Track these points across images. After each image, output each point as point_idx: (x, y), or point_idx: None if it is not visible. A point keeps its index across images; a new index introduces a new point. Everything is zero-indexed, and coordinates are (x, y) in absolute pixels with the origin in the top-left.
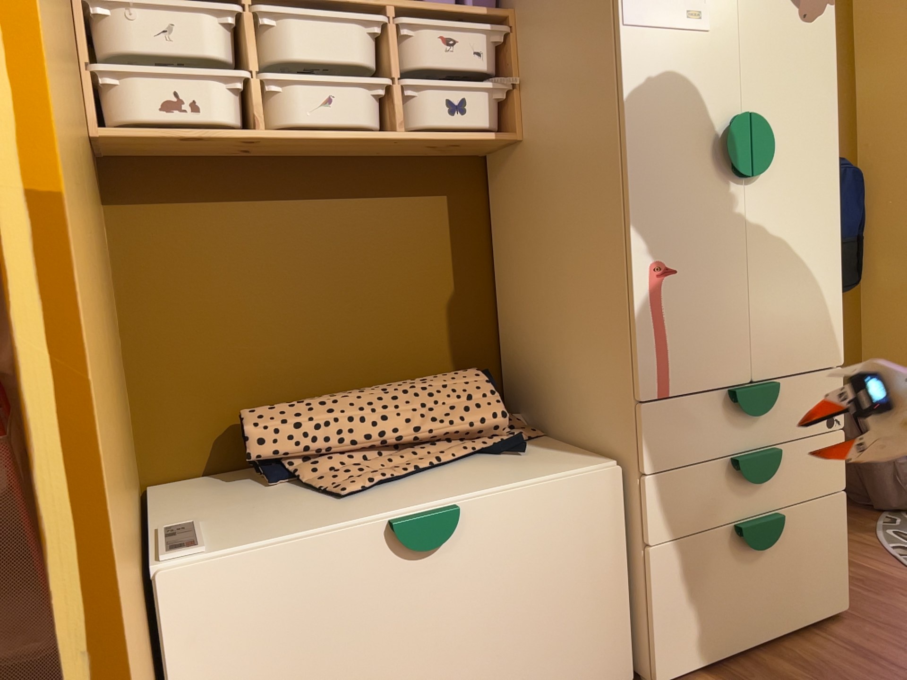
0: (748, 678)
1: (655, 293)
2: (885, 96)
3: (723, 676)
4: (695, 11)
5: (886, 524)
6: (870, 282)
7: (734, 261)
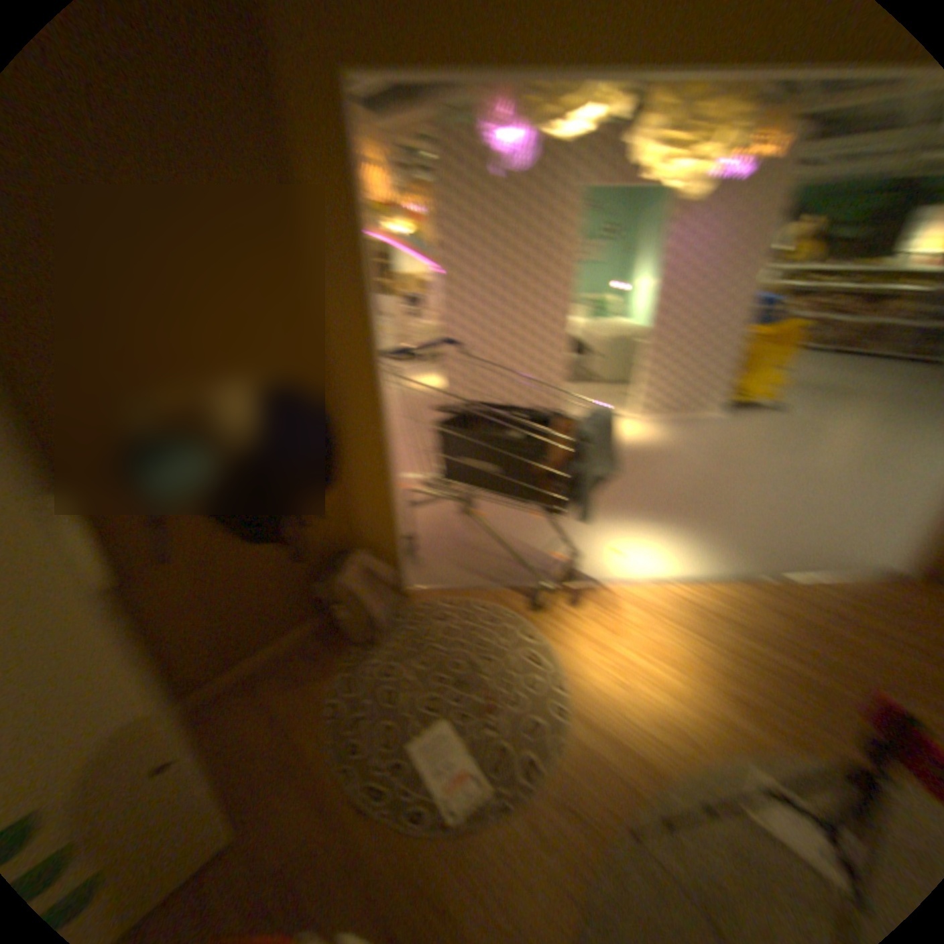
0: None
1: None
2: (338, 325)
3: None
4: None
5: (334, 675)
6: (348, 476)
7: None
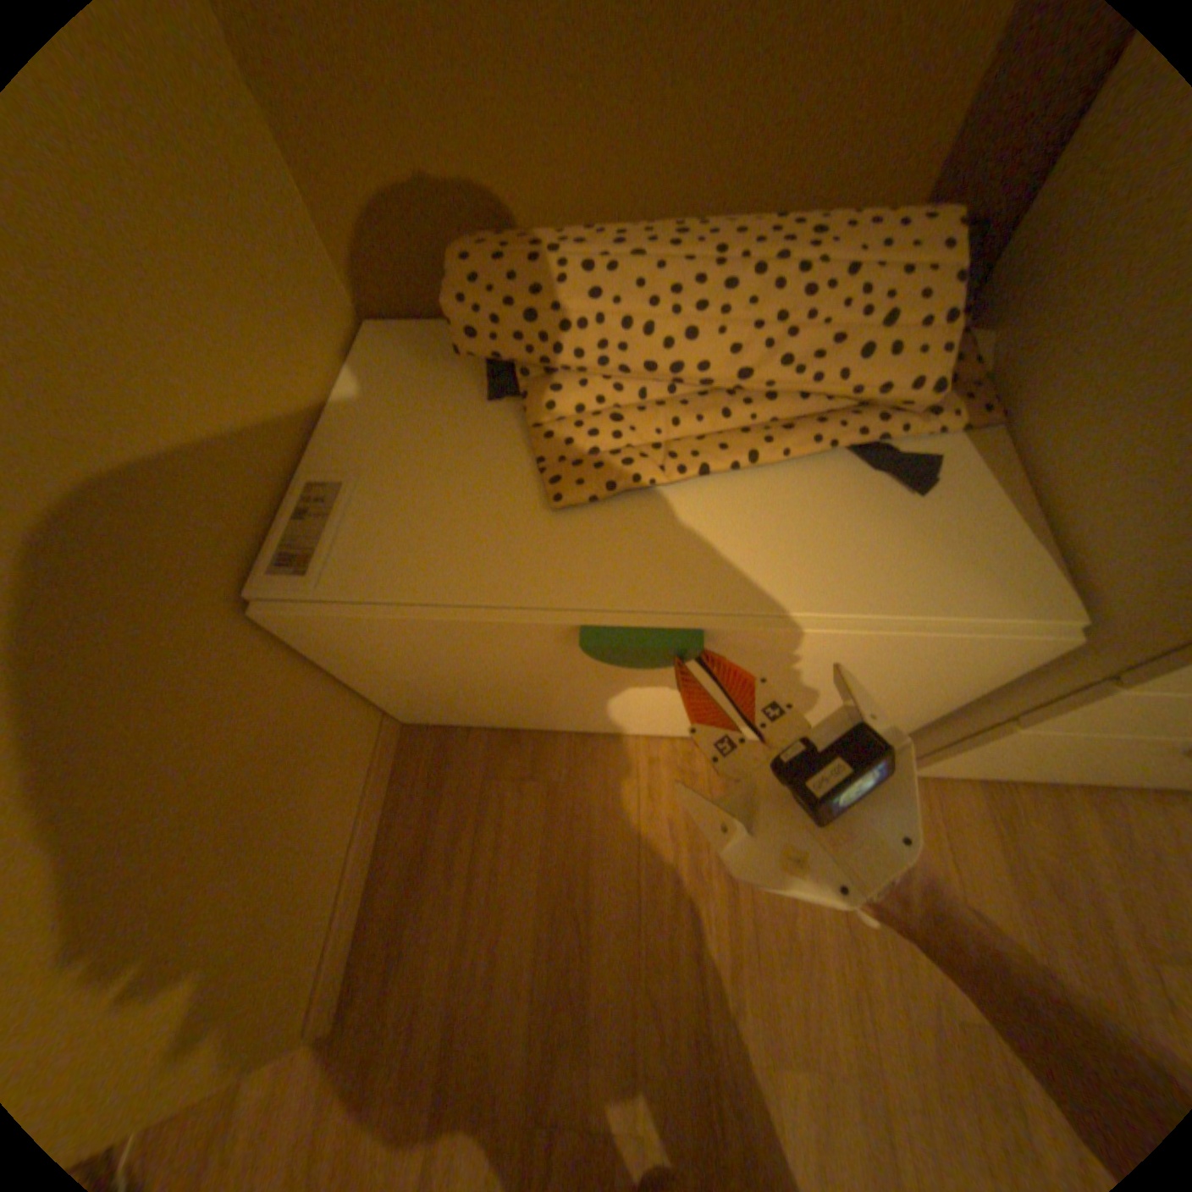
0: (1026, 817)
1: None
2: None
3: (996, 795)
4: None
5: None
6: None
7: None
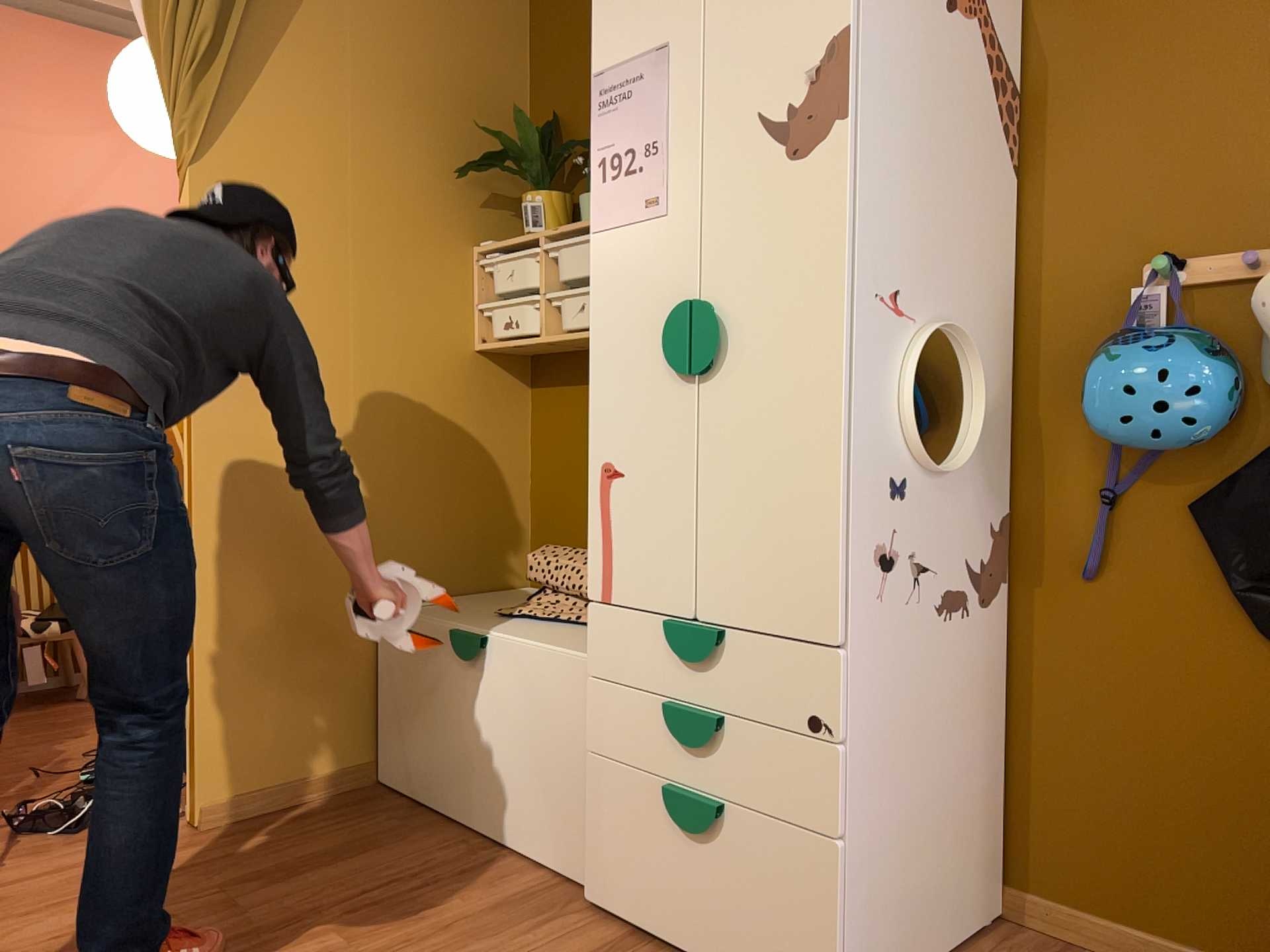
0: None
1: (603, 494)
2: None
3: (628, 942)
4: (654, 196)
5: None
6: None
7: (680, 470)
